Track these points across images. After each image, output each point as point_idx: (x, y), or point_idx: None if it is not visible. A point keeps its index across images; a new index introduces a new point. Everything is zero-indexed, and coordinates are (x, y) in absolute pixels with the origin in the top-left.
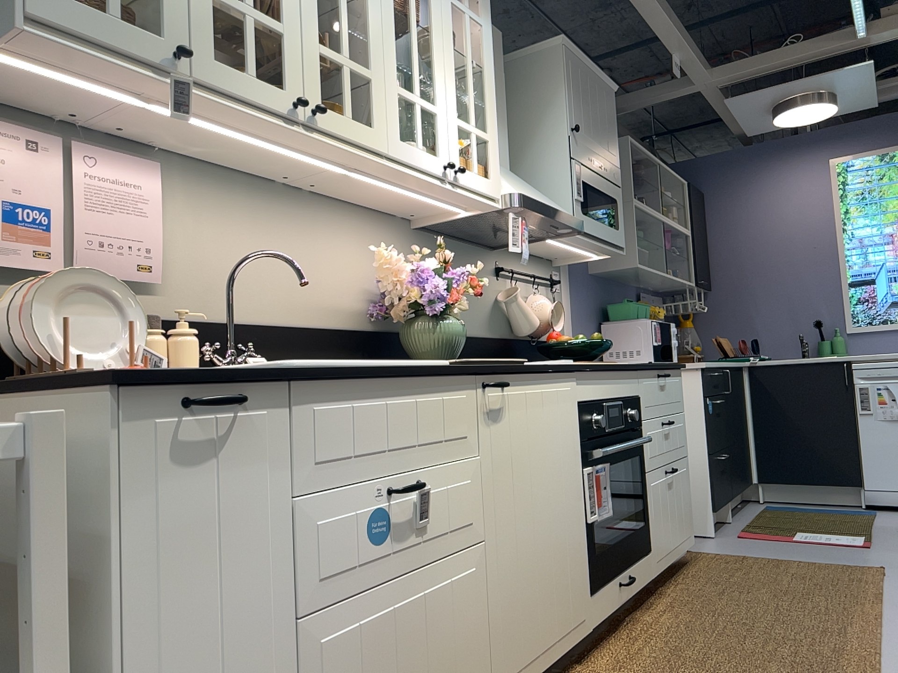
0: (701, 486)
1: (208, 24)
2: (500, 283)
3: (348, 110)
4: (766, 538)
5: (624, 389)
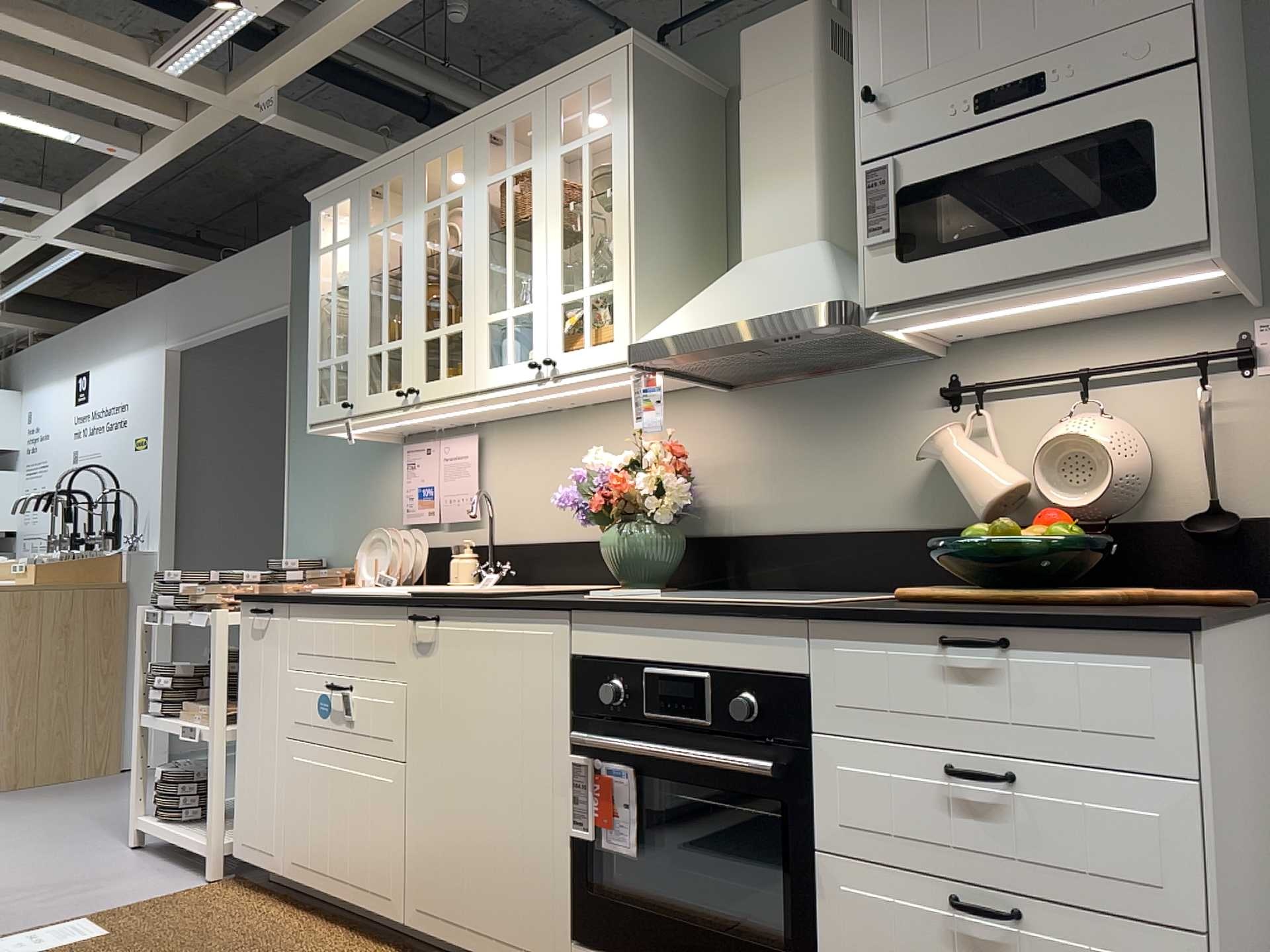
0: None
1: (365, 374)
2: (958, 416)
3: (441, 372)
4: None
5: (728, 654)
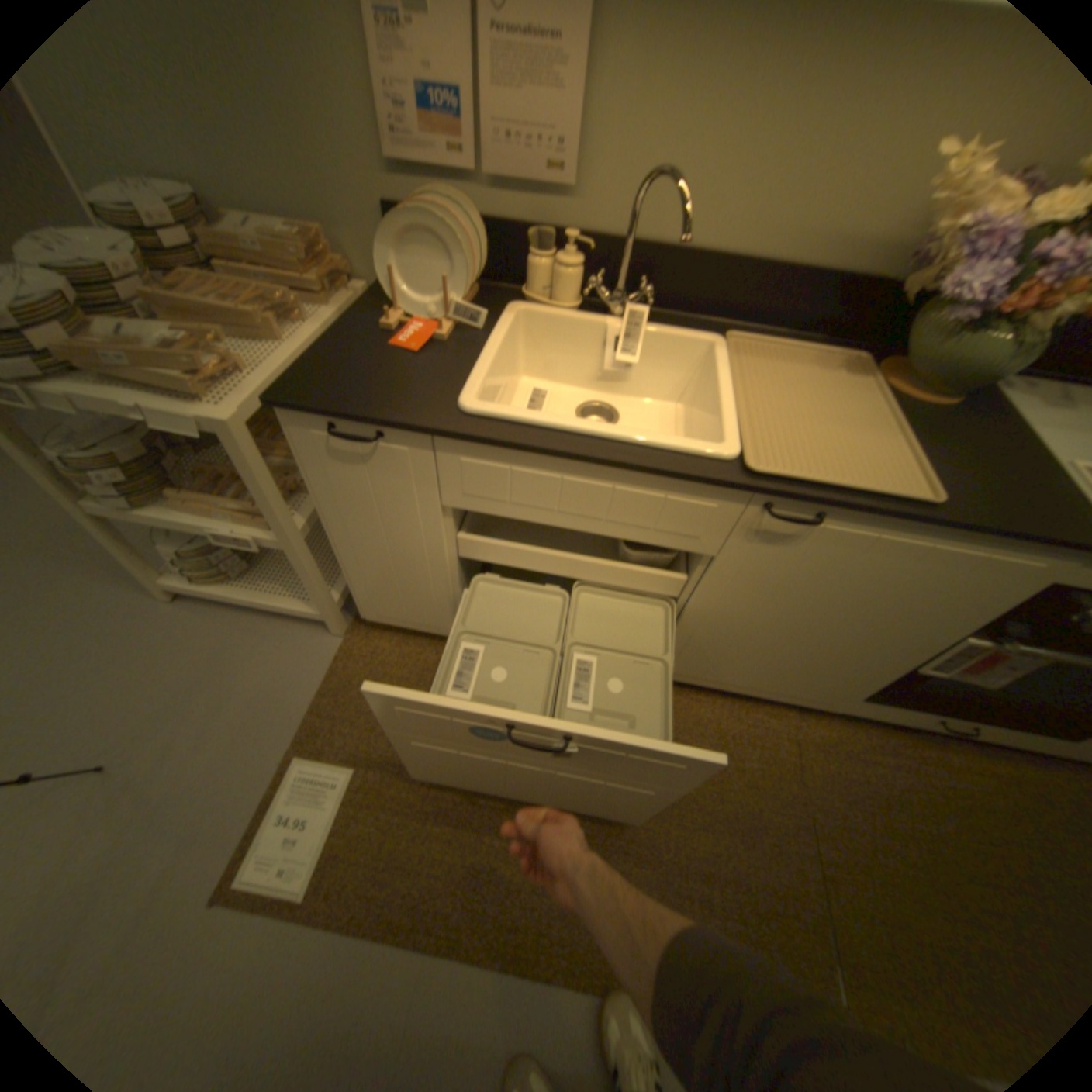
0: None
1: None
2: None
3: None
4: None
5: None
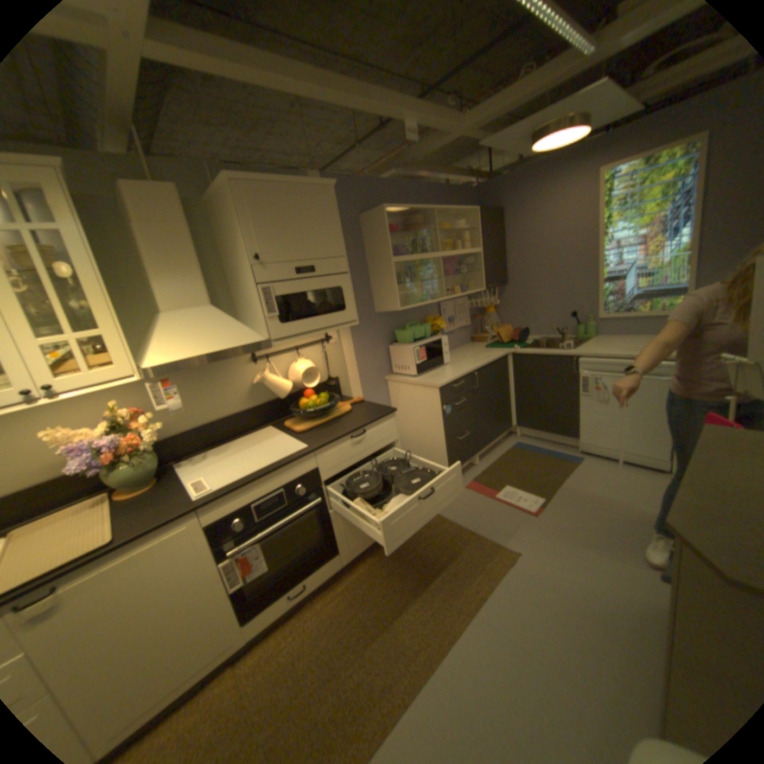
0: (442, 457)
1: None
2: (258, 365)
3: None
4: (479, 493)
5: (288, 477)
